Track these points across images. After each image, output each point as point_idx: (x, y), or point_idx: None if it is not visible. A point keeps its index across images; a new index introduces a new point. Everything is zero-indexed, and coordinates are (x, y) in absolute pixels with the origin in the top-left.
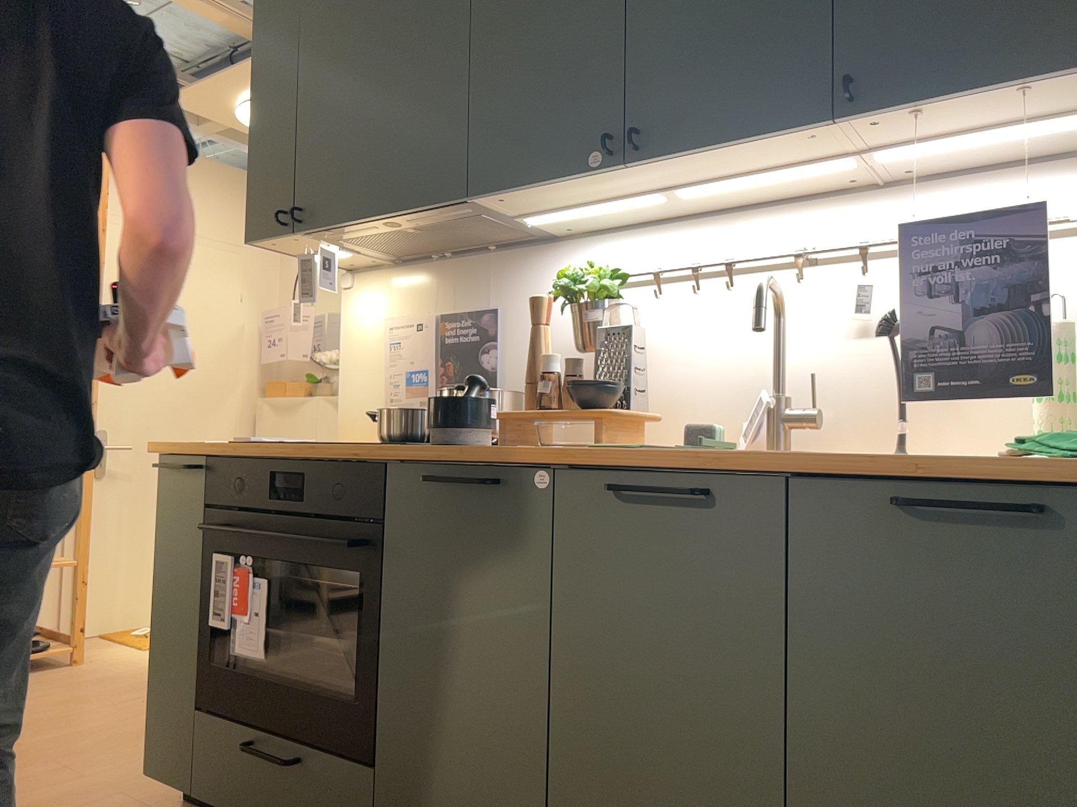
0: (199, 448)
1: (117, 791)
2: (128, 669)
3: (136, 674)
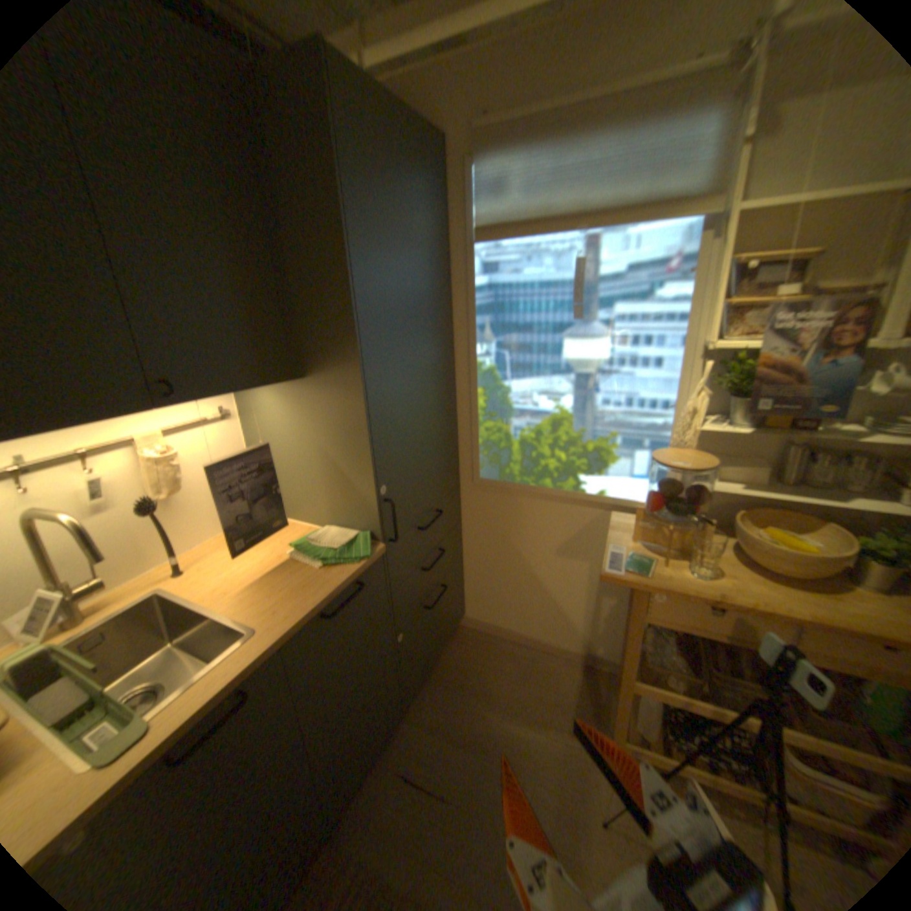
0: None
1: None
2: None
3: None
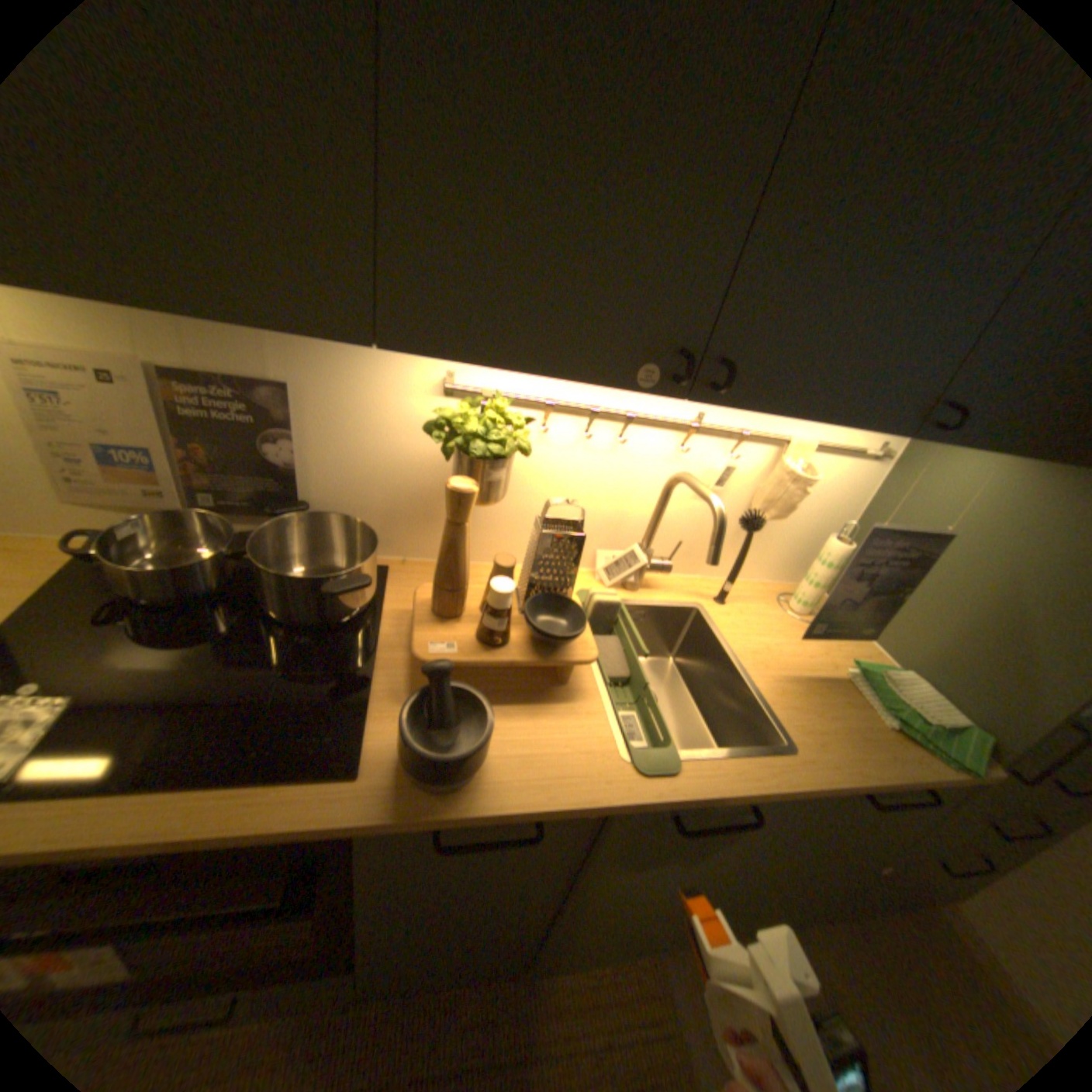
0: None
1: None
2: None
3: None
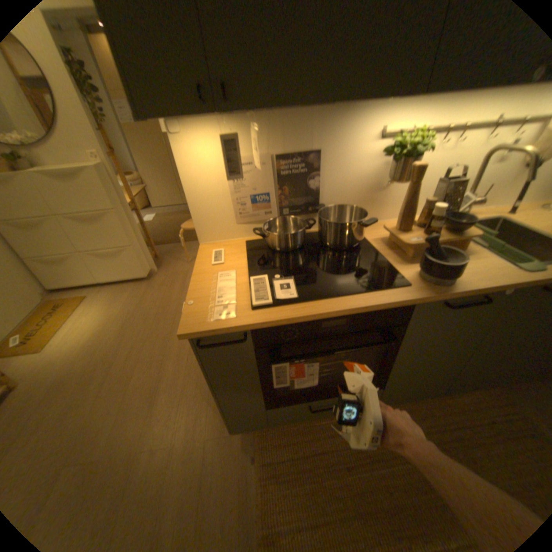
0: (247, 327)
1: (200, 439)
2: (57, 369)
3: (69, 370)
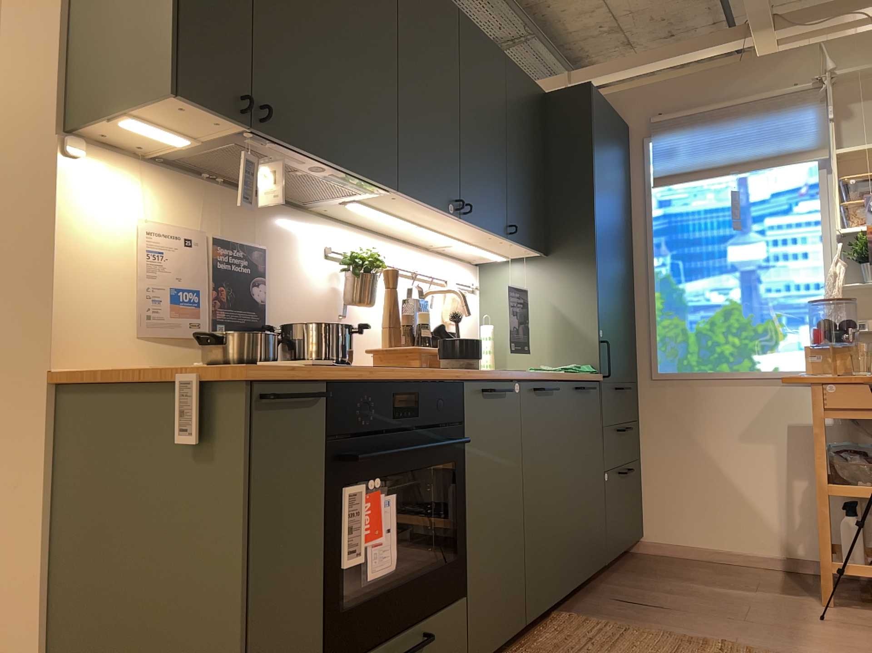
0: (328, 373)
1: None
2: None
3: None
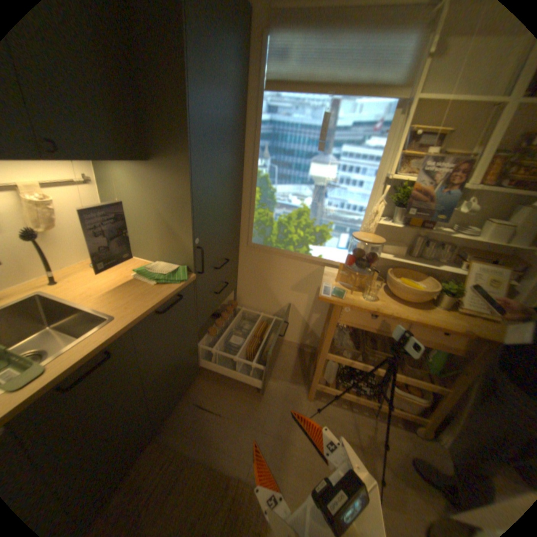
0: None
1: None
2: None
3: None
